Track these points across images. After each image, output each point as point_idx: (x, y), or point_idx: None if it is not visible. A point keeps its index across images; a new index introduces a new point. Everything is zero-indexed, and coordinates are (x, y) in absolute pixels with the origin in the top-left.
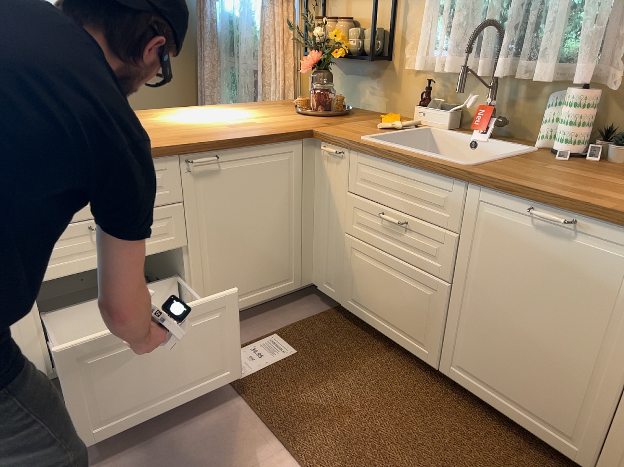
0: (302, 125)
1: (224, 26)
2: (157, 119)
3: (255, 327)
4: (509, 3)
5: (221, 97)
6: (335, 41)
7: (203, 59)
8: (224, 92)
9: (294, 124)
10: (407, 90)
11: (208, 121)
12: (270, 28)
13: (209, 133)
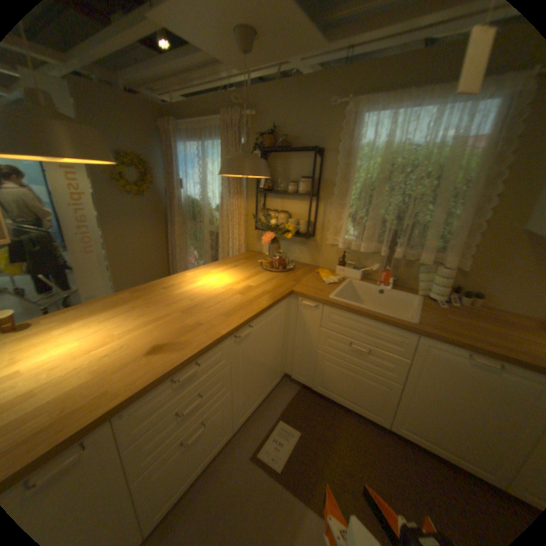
0: (282, 285)
1: (188, 203)
2: (184, 290)
3: (264, 417)
4: (398, 217)
5: (186, 245)
6: (285, 226)
7: (172, 221)
8: (189, 242)
9: (276, 284)
10: (326, 253)
11: (220, 287)
12: (229, 210)
13: (237, 306)
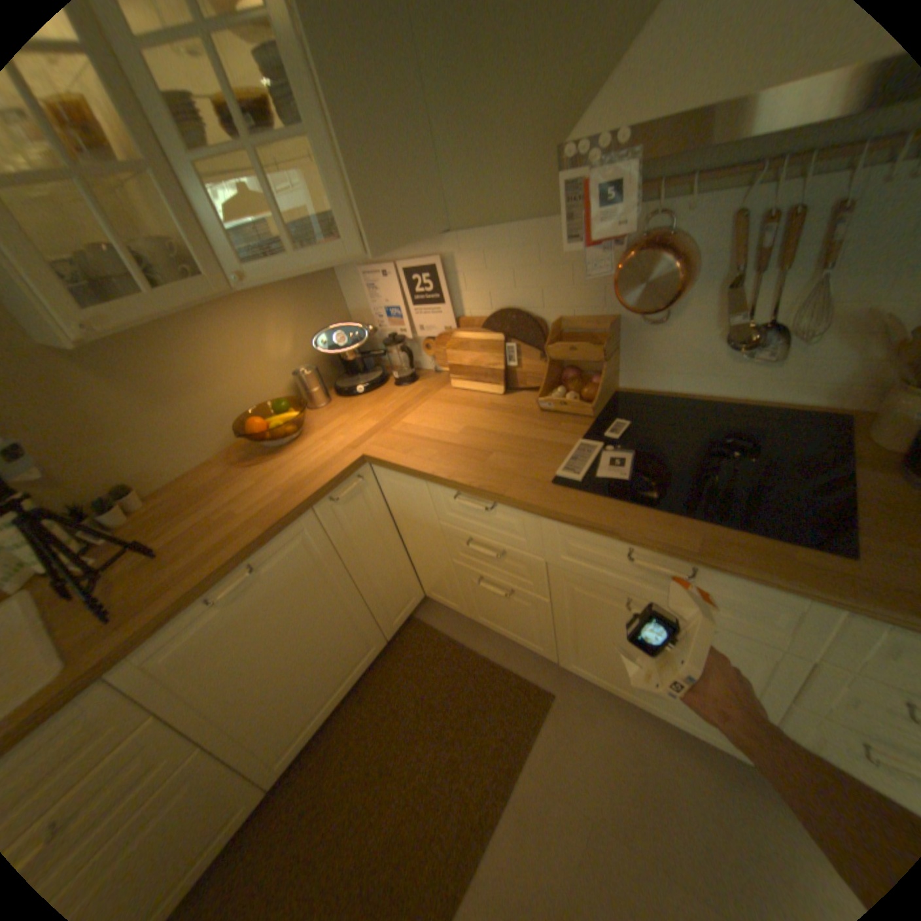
0: None
1: None
2: None
3: None
4: None
5: None
6: None
7: None
8: None
9: None
10: None
11: None
12: None
13: None
